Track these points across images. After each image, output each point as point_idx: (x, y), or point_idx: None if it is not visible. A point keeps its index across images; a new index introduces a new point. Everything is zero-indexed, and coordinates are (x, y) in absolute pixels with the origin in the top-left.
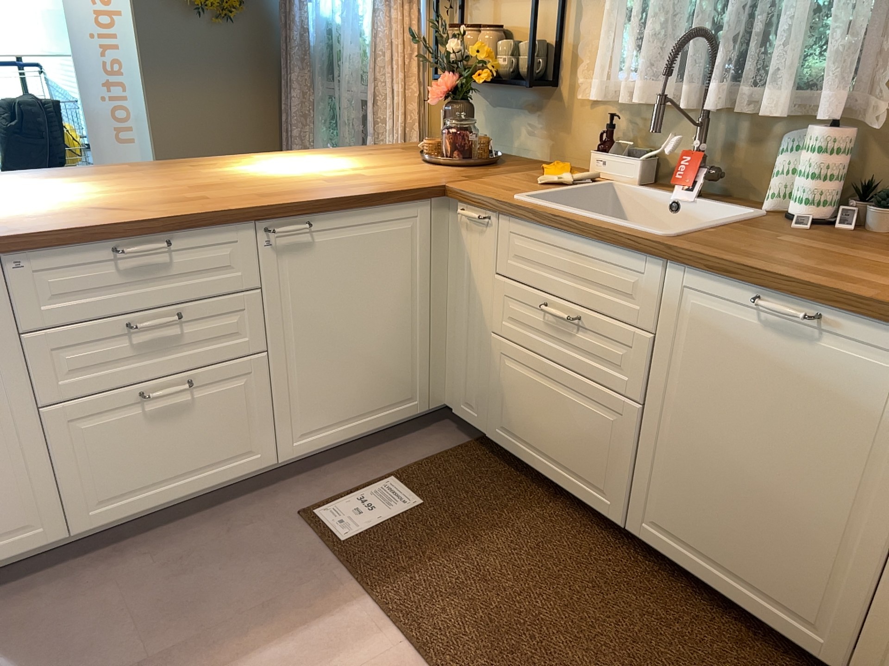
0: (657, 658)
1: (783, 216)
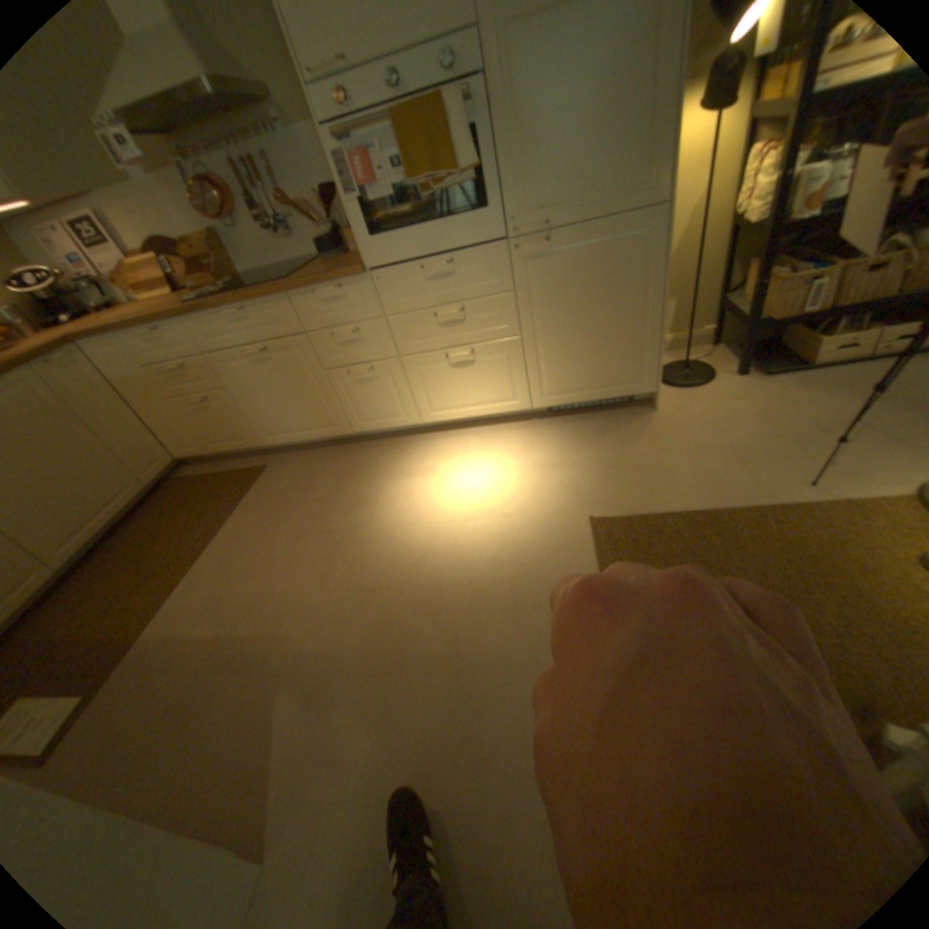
0: (150, 535)
1: None
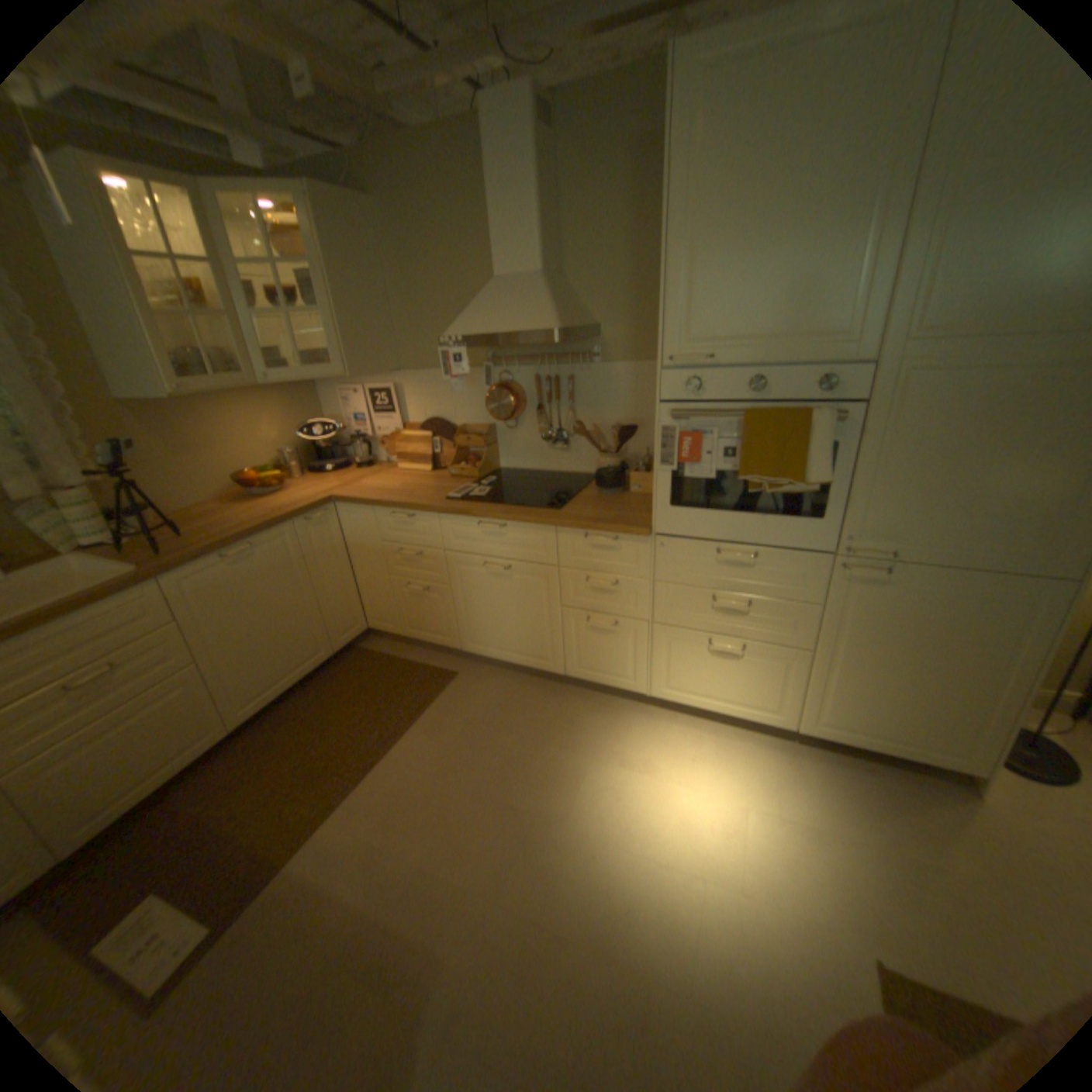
0: (322, 717)
1: (89, 548)
